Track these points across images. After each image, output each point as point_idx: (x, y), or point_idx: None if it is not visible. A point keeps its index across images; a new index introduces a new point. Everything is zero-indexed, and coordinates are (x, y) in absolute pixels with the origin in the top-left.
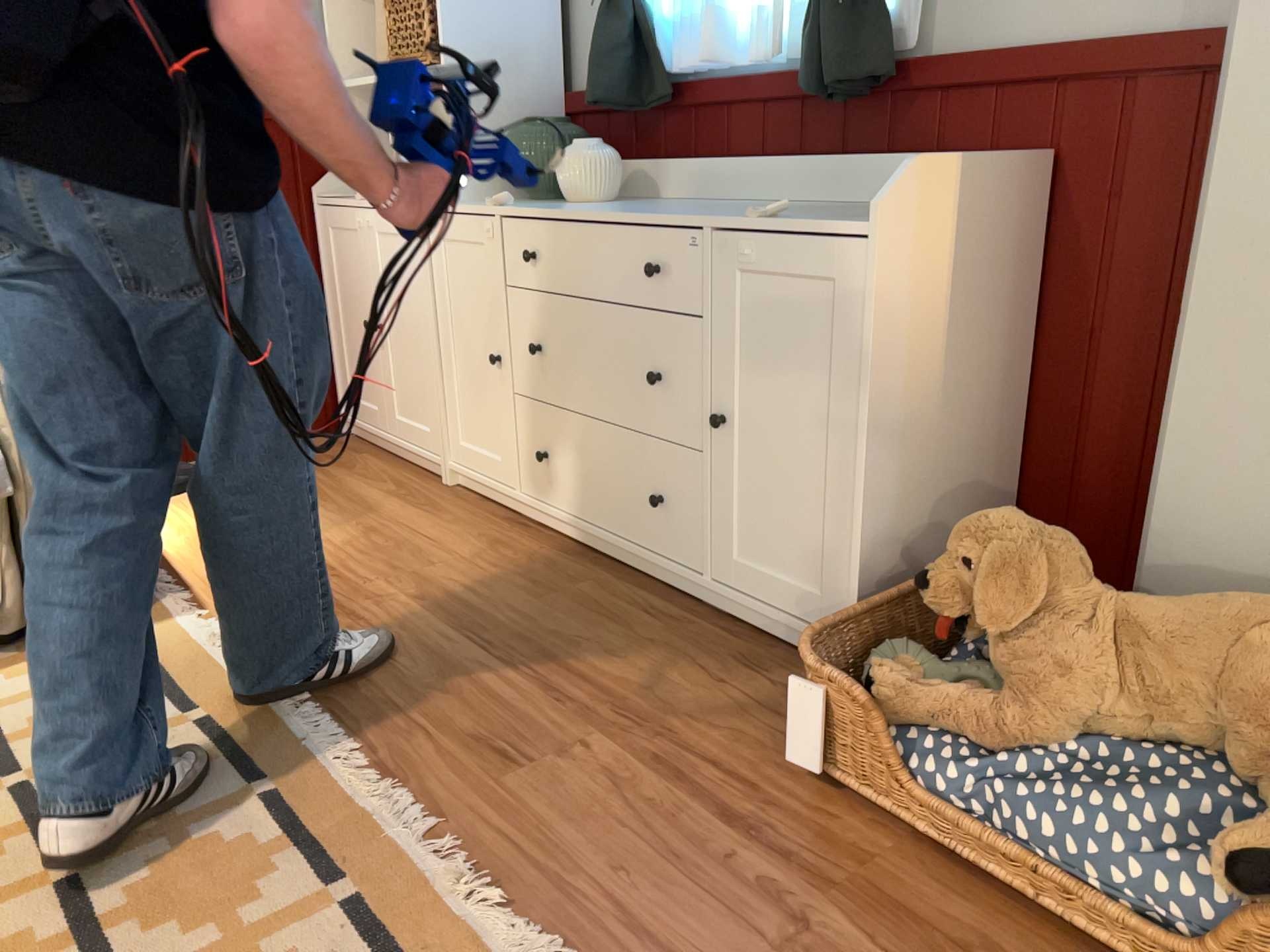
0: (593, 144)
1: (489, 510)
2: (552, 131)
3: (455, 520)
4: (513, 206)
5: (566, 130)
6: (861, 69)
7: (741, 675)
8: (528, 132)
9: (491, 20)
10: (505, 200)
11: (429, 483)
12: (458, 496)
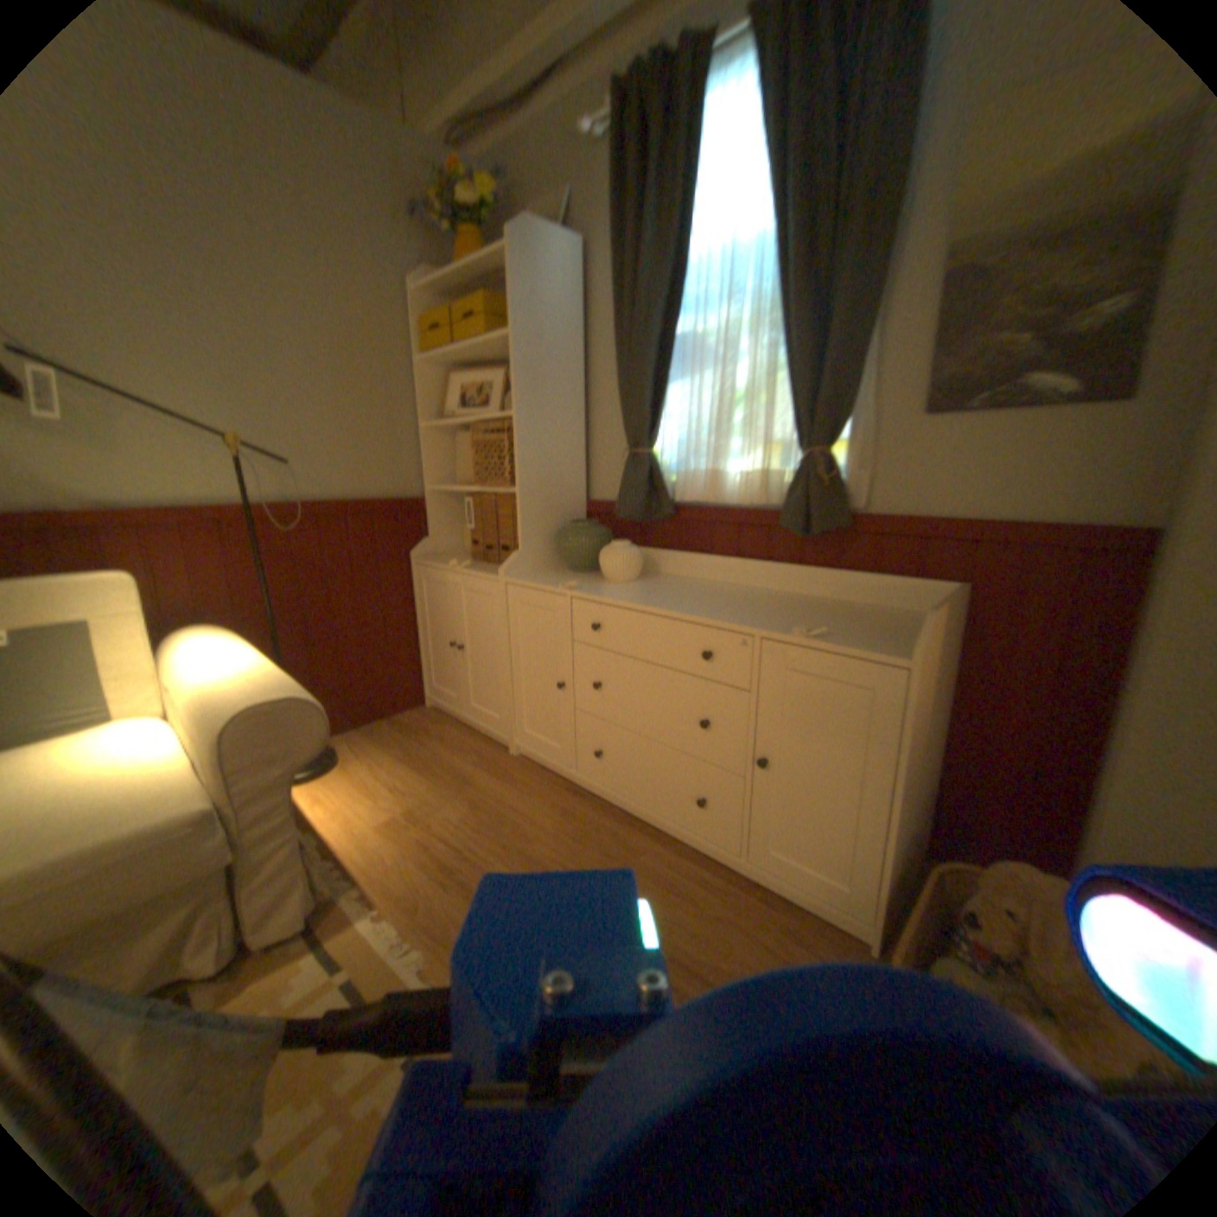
0: (627, 543)
1: (551, 779)
2: (592, 530)
3: (532, 791)
4: (579, 587)
5: (601, 528)
6: (840, 521)
7: (798, 954)
8: (577, 530)
9: (547, 455)
10: (574, 583)
11: (501, 753)
12: (525, 765)
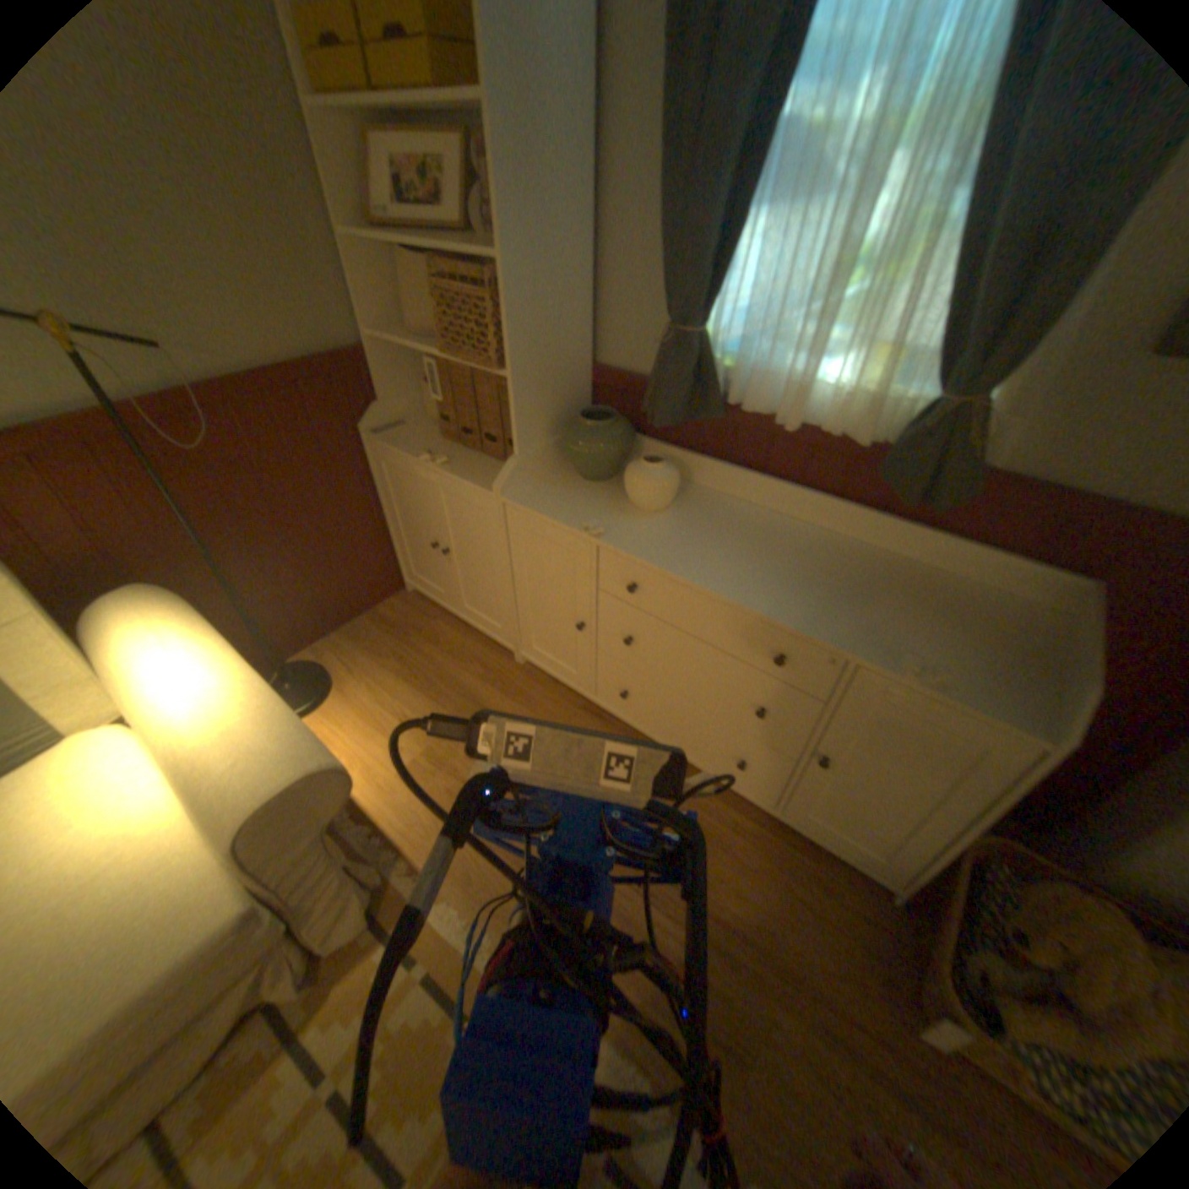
0: (662, 462)
1: (566, 695)
2: (613, 433)
3: (549, 714)
4: (605, 529)
5: (622, 428)
6: (969, 495)
7: (828, 905)
8: (593, 434)
9: (546, 316)
10: (600, 525)
11: (506, 660)
12: (535, 677)
